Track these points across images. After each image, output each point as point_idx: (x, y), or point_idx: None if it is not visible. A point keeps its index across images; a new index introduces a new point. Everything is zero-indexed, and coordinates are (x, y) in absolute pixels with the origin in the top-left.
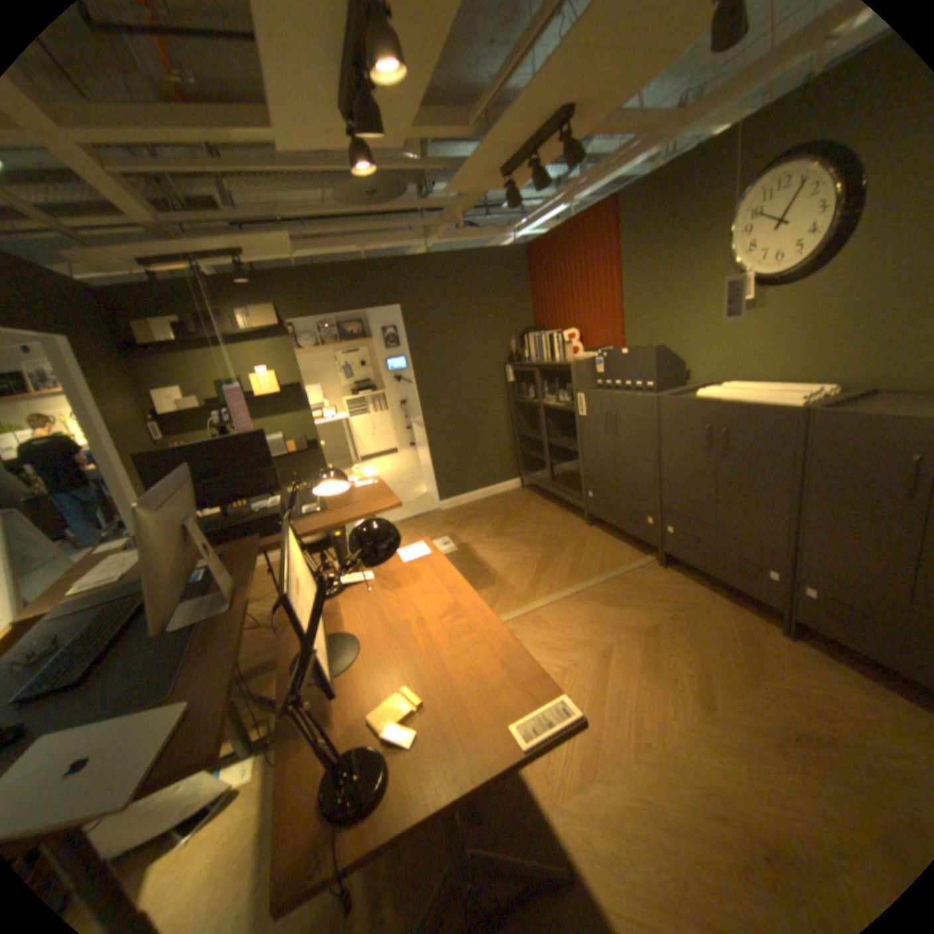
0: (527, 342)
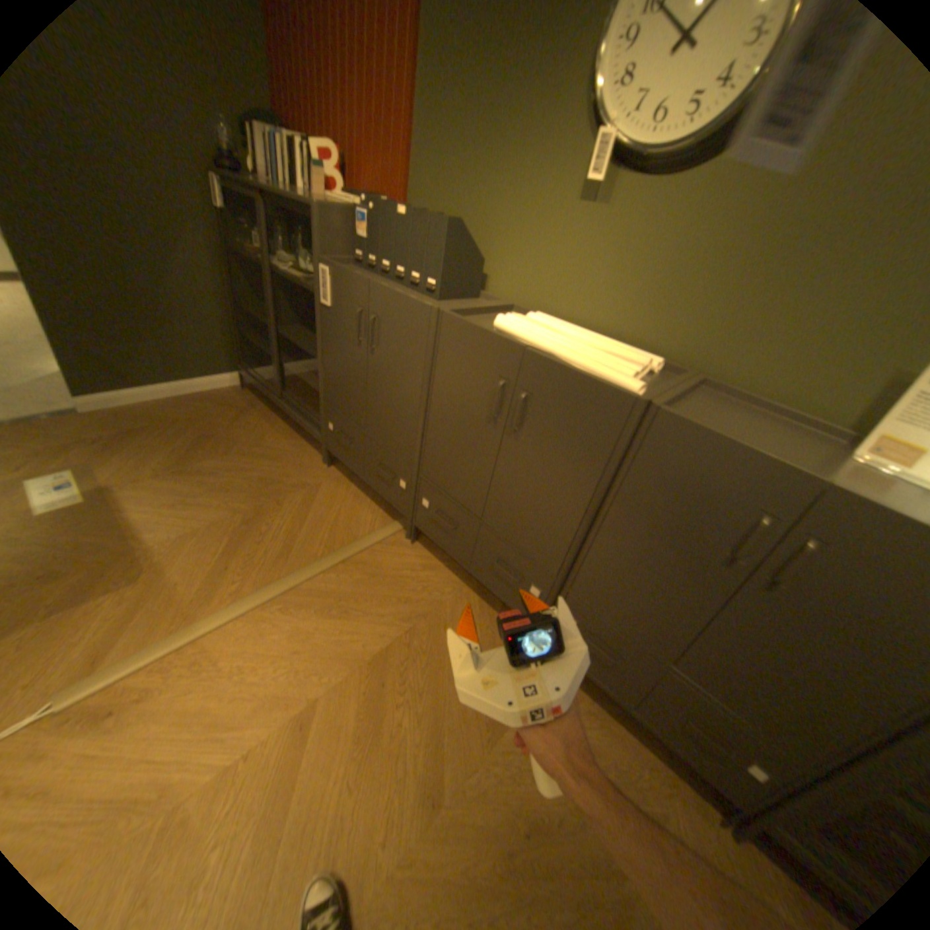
0: (250, 138)
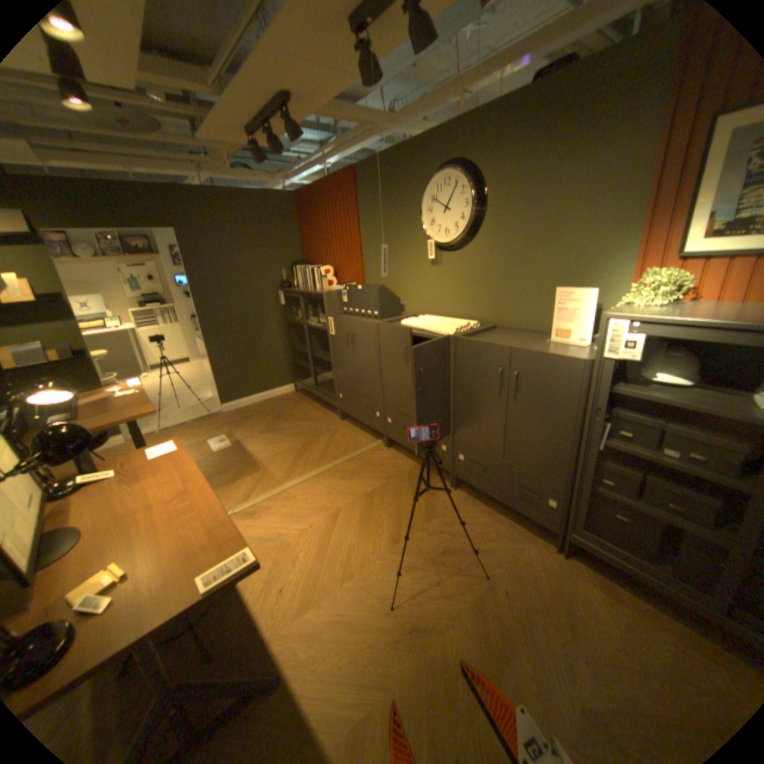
0: (296, 273)
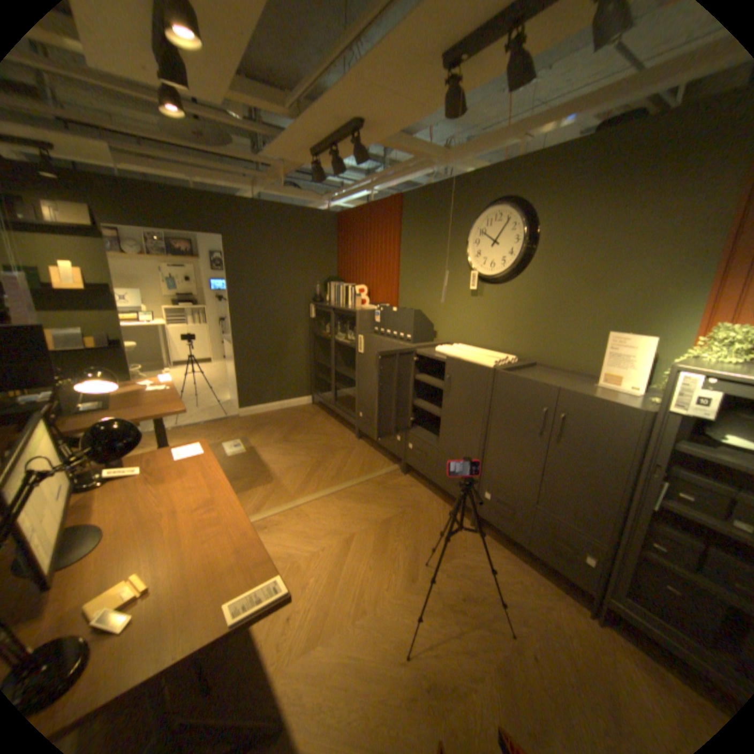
0: (330, 289)
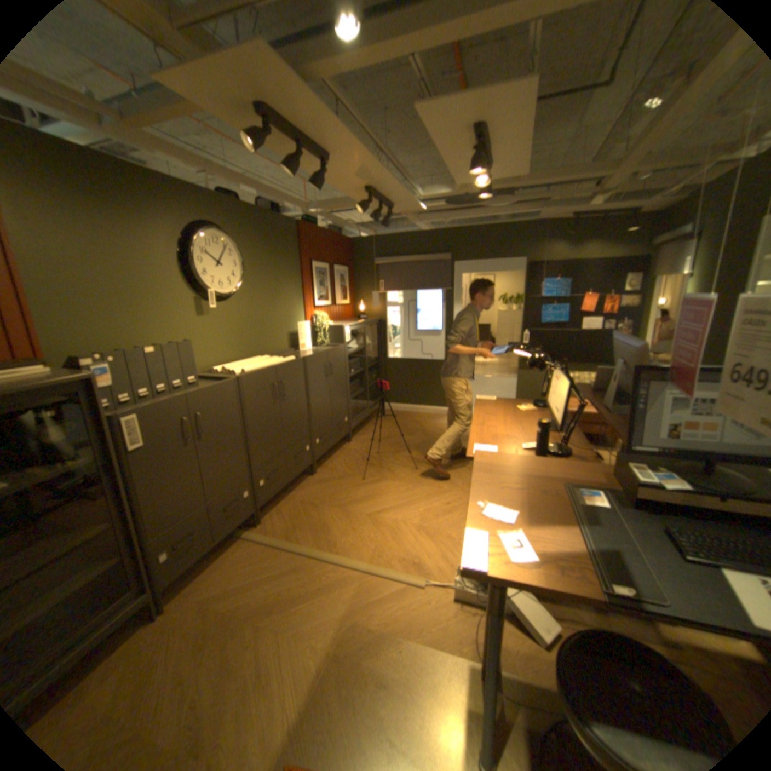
0: None
